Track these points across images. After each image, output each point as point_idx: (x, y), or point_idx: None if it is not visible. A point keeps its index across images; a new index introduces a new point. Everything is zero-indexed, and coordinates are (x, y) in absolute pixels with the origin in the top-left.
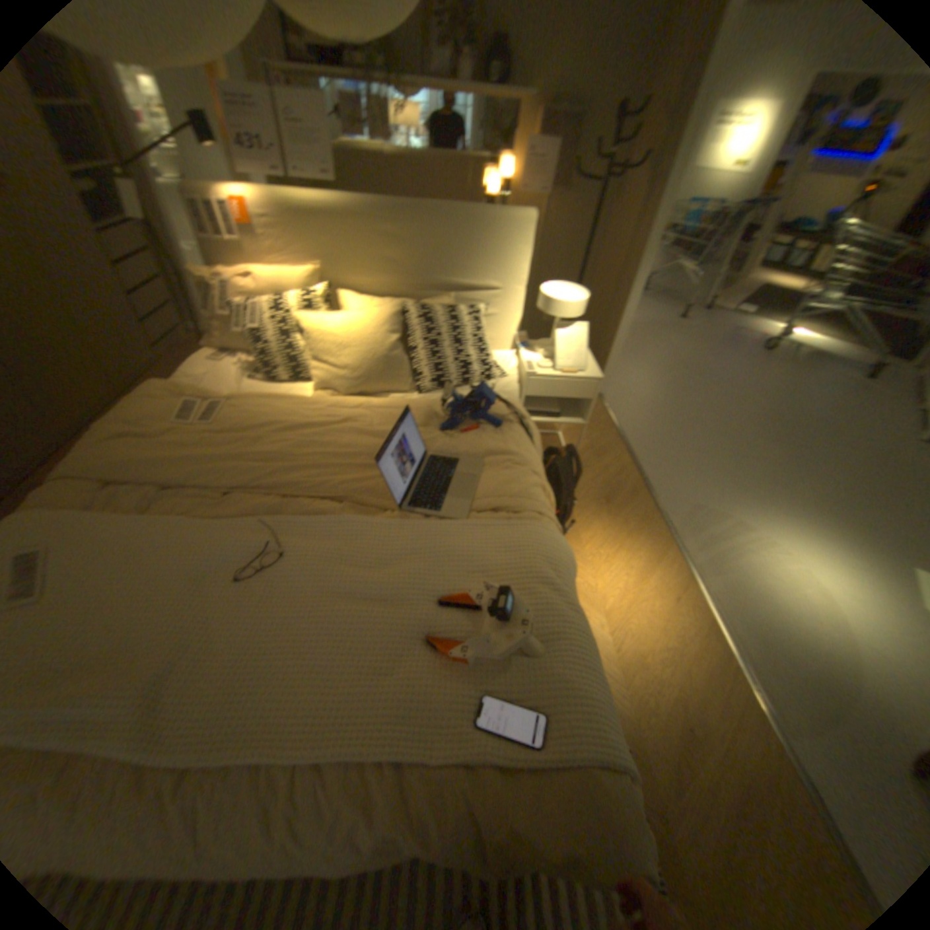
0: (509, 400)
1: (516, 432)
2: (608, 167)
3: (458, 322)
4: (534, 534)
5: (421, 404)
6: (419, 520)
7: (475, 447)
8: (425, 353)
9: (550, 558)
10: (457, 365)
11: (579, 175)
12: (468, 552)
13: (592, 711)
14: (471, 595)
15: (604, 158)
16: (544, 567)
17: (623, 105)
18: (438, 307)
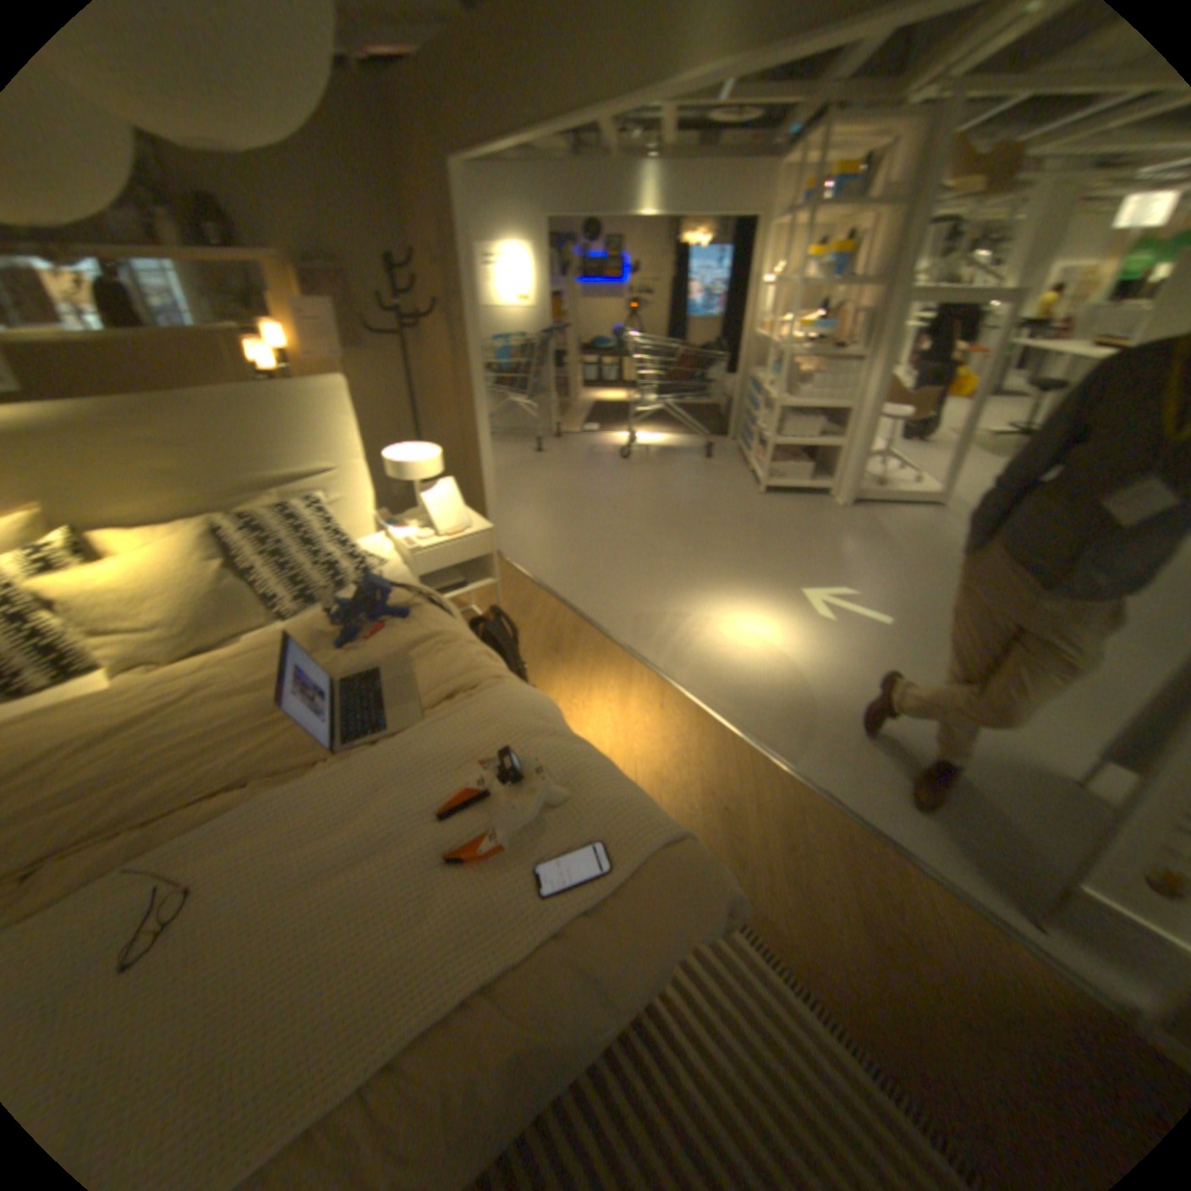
0: (403, 584)
1: (430, 612)
2: (396, 320)
3: (297, 520)
4: (503, 696)
5: (294, 629)
6: (365, 749)
7: (391, 646)
8: (268, 569)
9: (530, 709)
10: (319, 569)
11: (367, 332)
12: (443, 749)
13: (634, 804)
14: (469, 788)
15: (388, 311)
16: (529, 720)
17: (385, 258)
18: (260, 510)
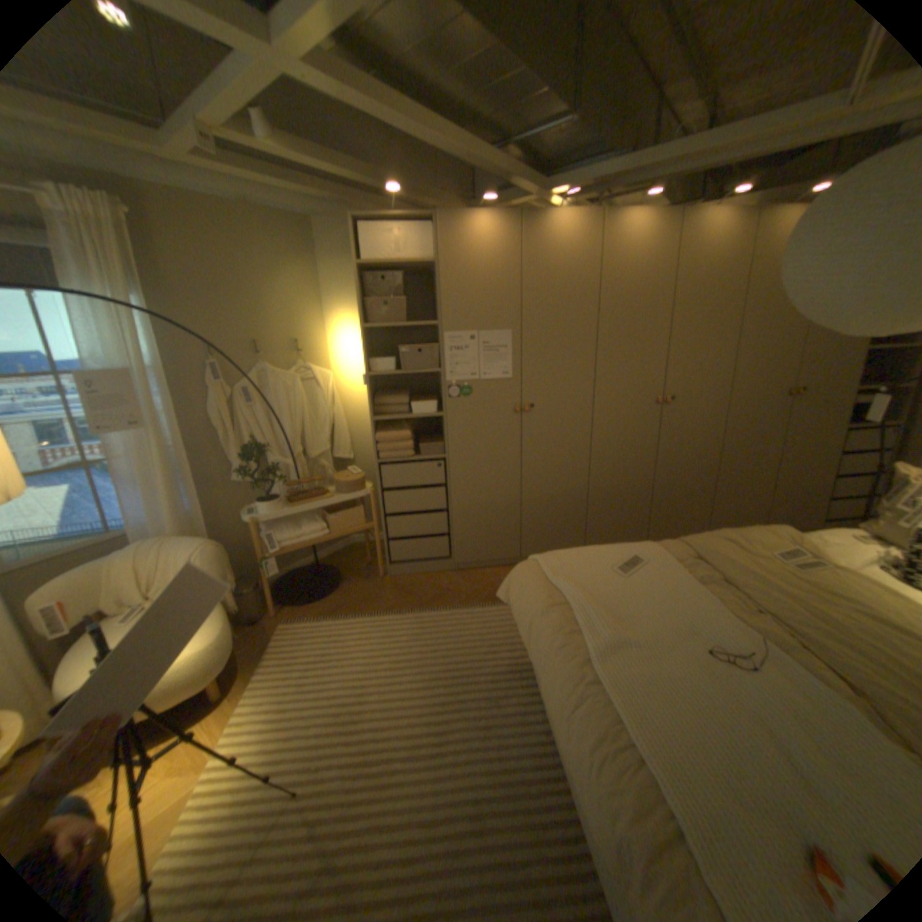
0: None
1: None
2: None
3: None
4: None
5: None
6: None
7: None
8: None
9: None
10: None
11: None
12: None
13: None
14: None
15: None
16: None
17: None
18: None
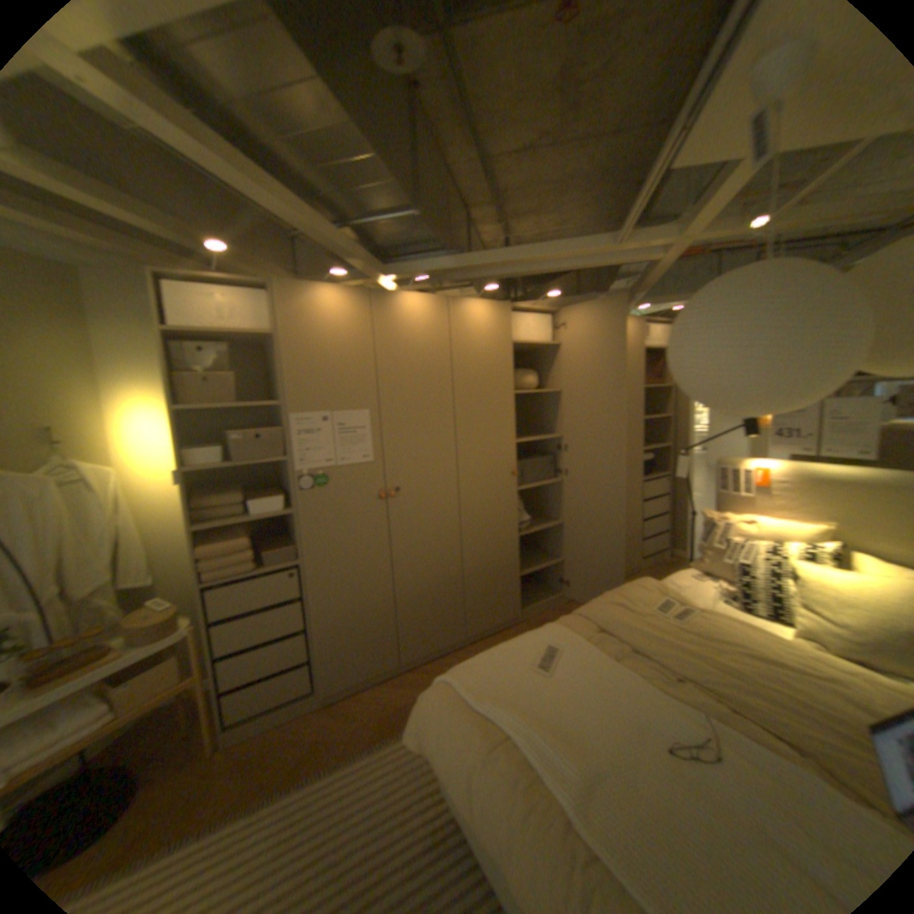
0: None
1: None
2: None
3: None
4: None
5: None
6: None
7: None
8: None
9: None
10: None
11: None
12: None
13: None
14: None
15: None
16: None
17: None
18: None
